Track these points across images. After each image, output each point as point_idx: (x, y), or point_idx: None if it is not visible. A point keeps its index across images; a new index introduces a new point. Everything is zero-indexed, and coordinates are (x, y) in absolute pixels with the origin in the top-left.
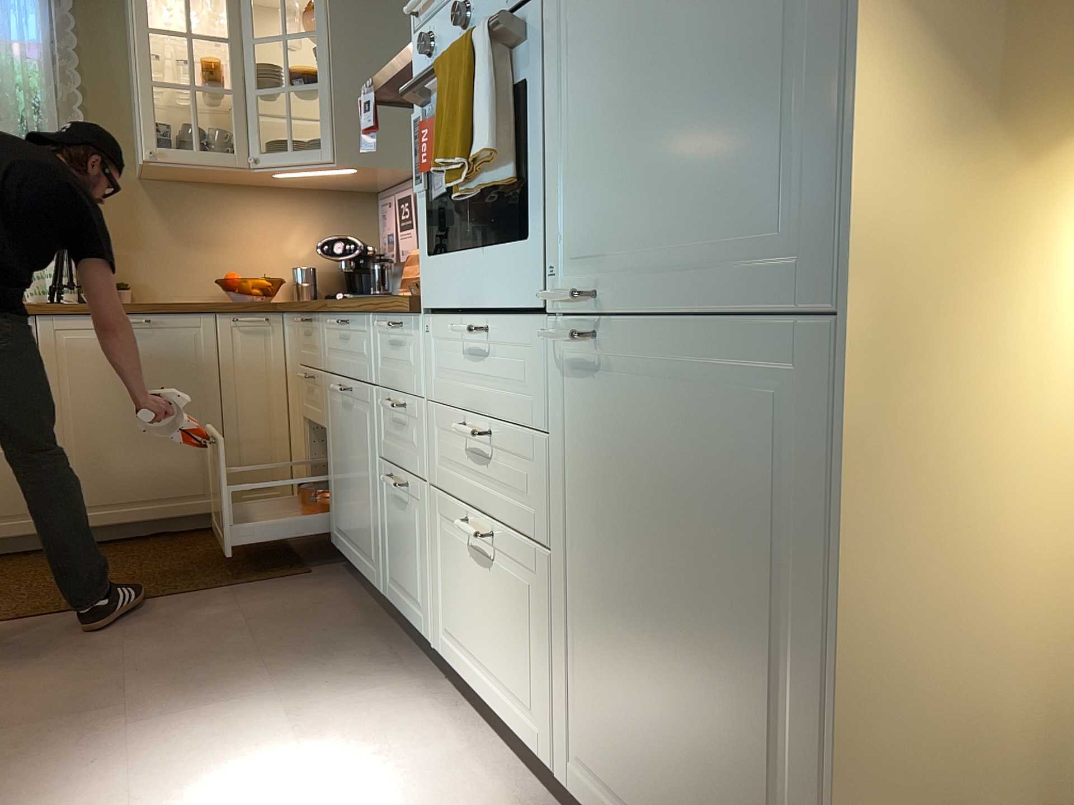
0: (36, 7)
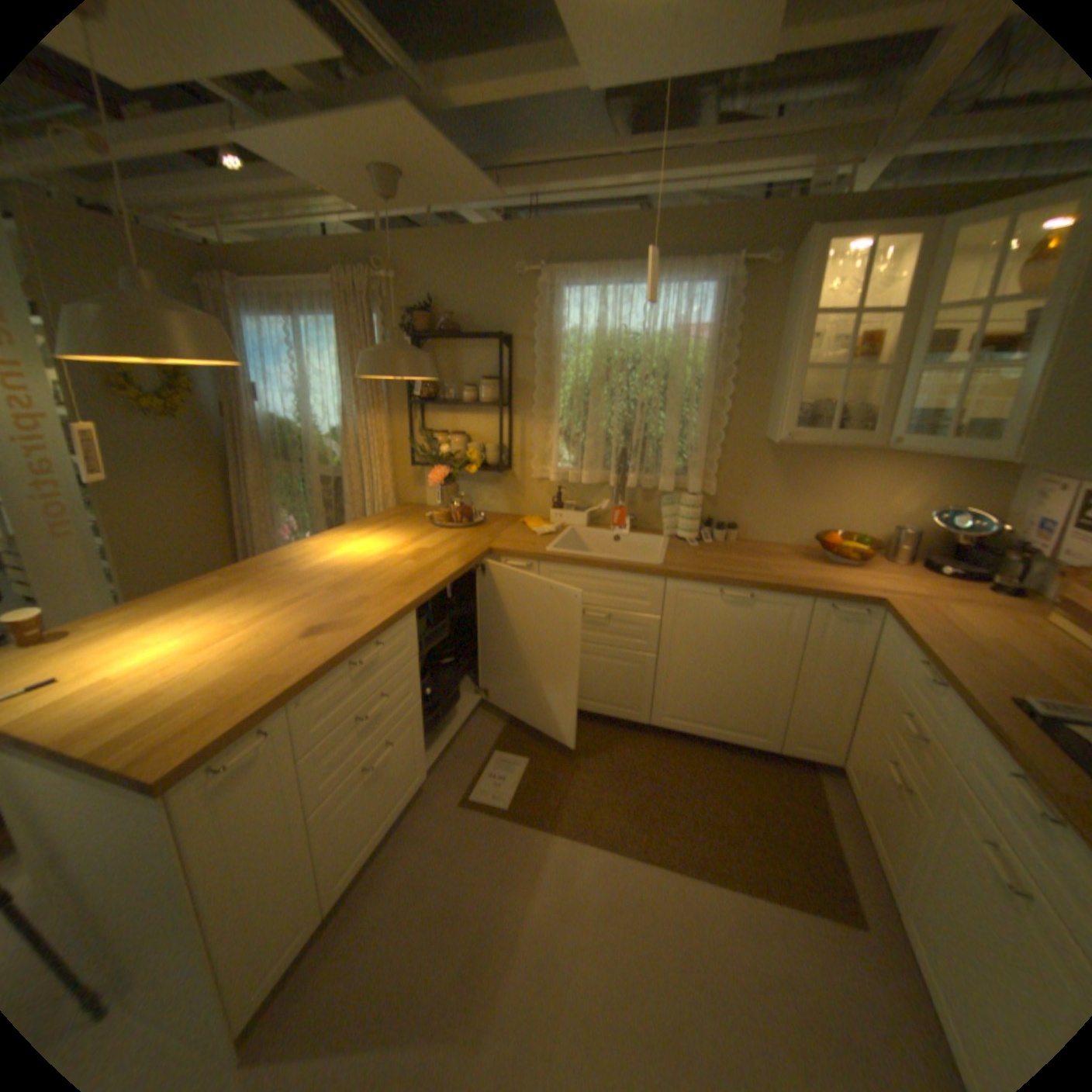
0: (716, 293)
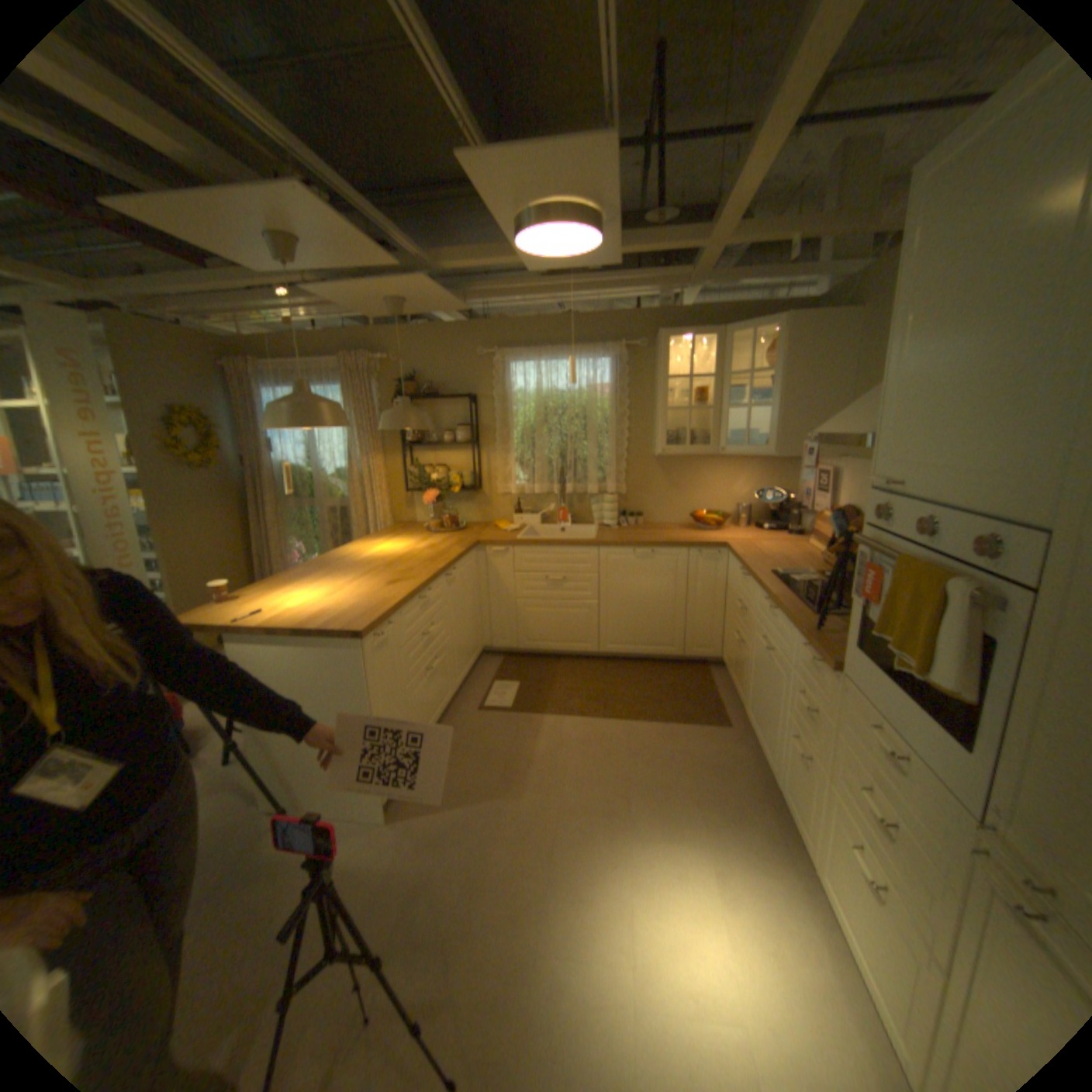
0: (609, 365)
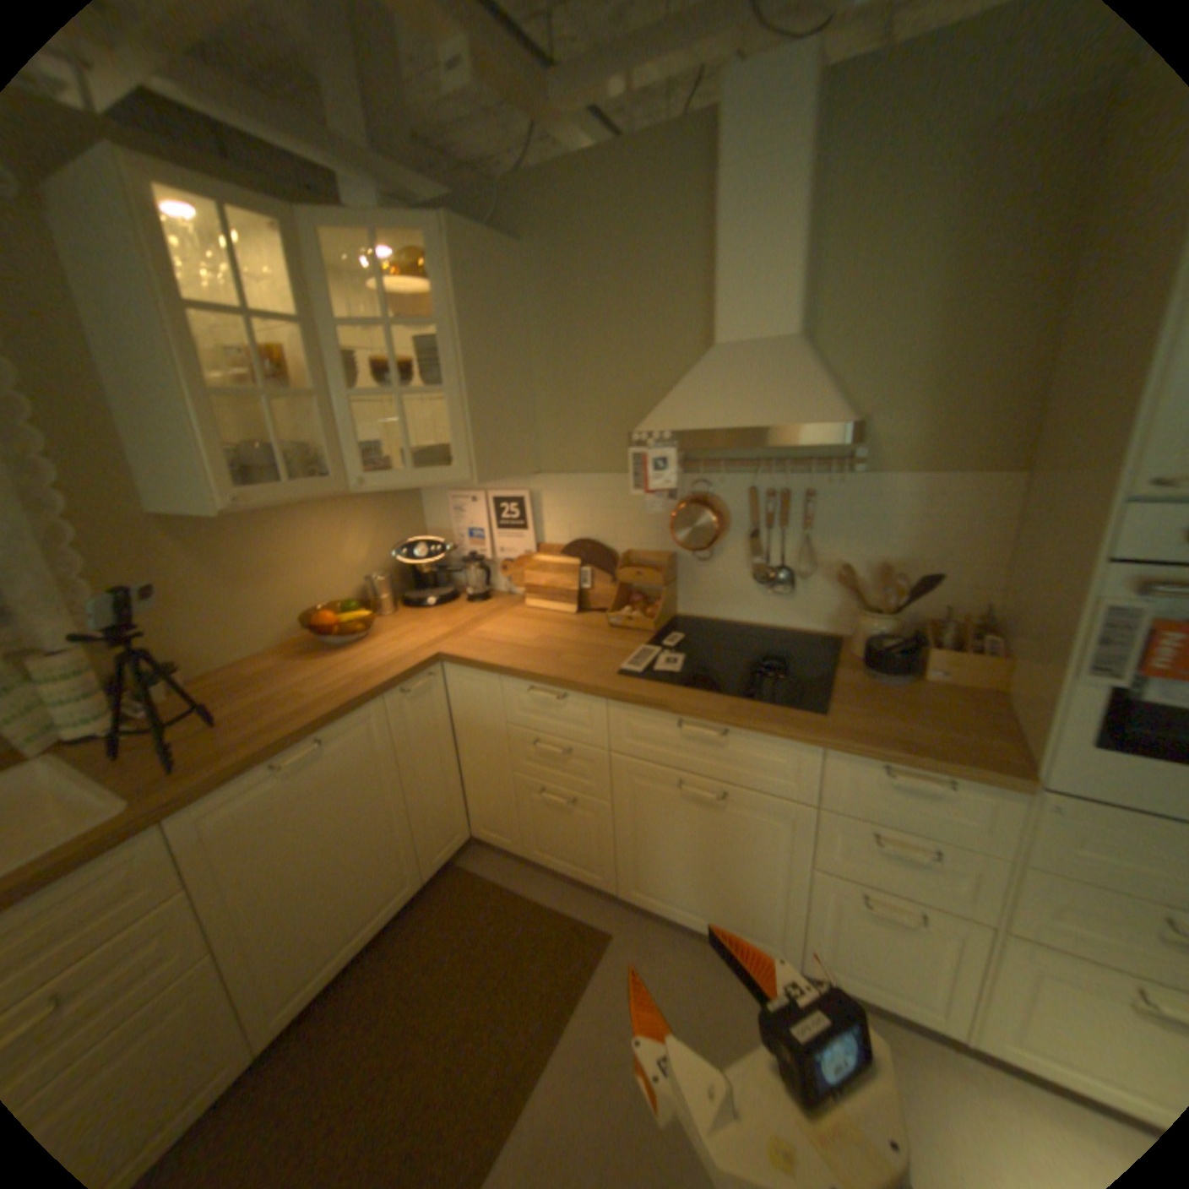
0: None
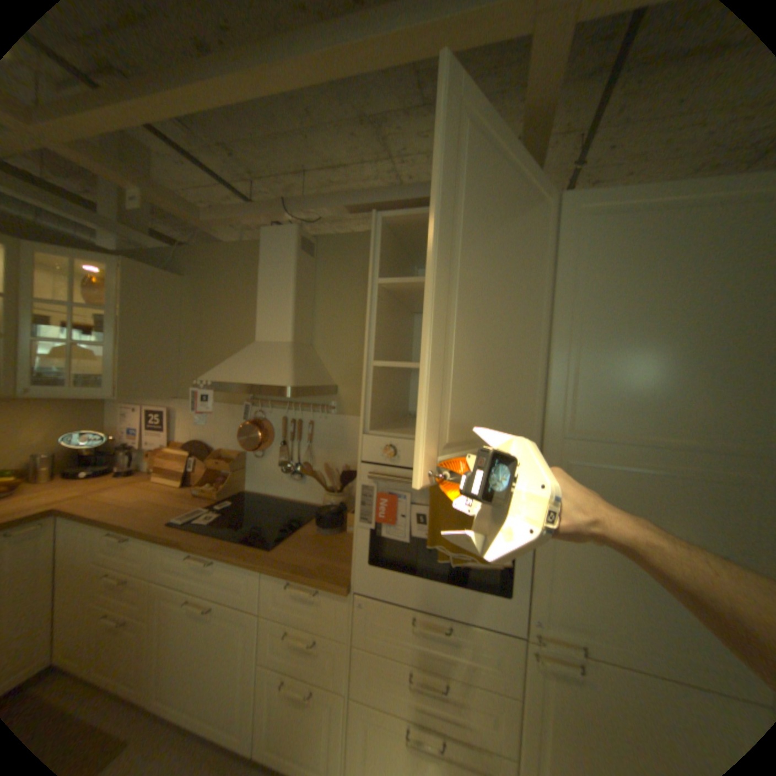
0: None
